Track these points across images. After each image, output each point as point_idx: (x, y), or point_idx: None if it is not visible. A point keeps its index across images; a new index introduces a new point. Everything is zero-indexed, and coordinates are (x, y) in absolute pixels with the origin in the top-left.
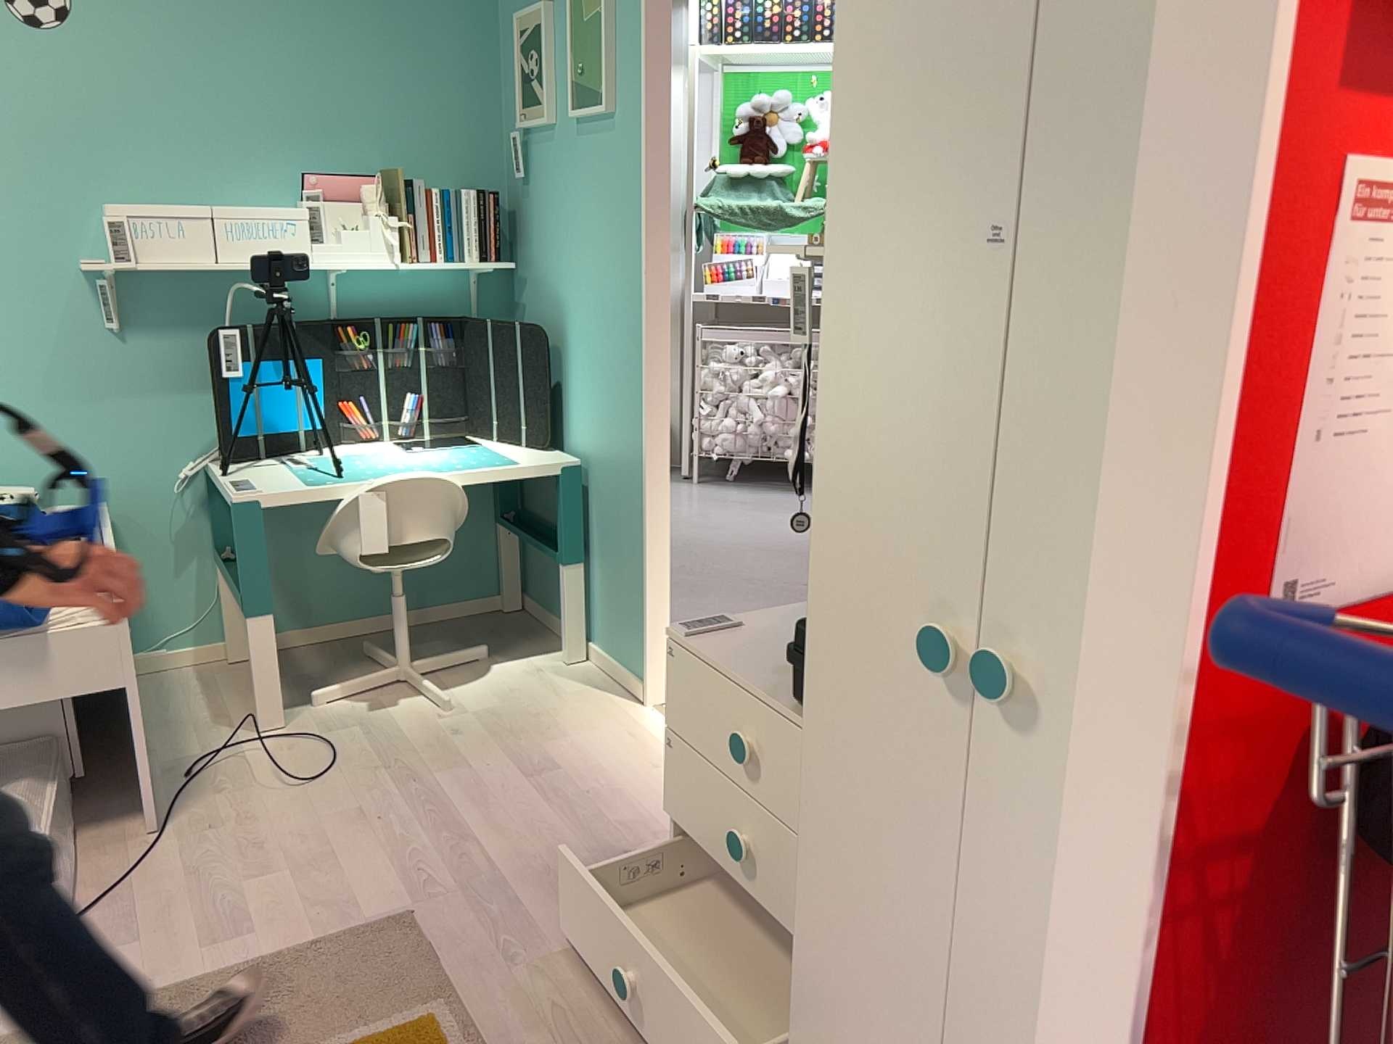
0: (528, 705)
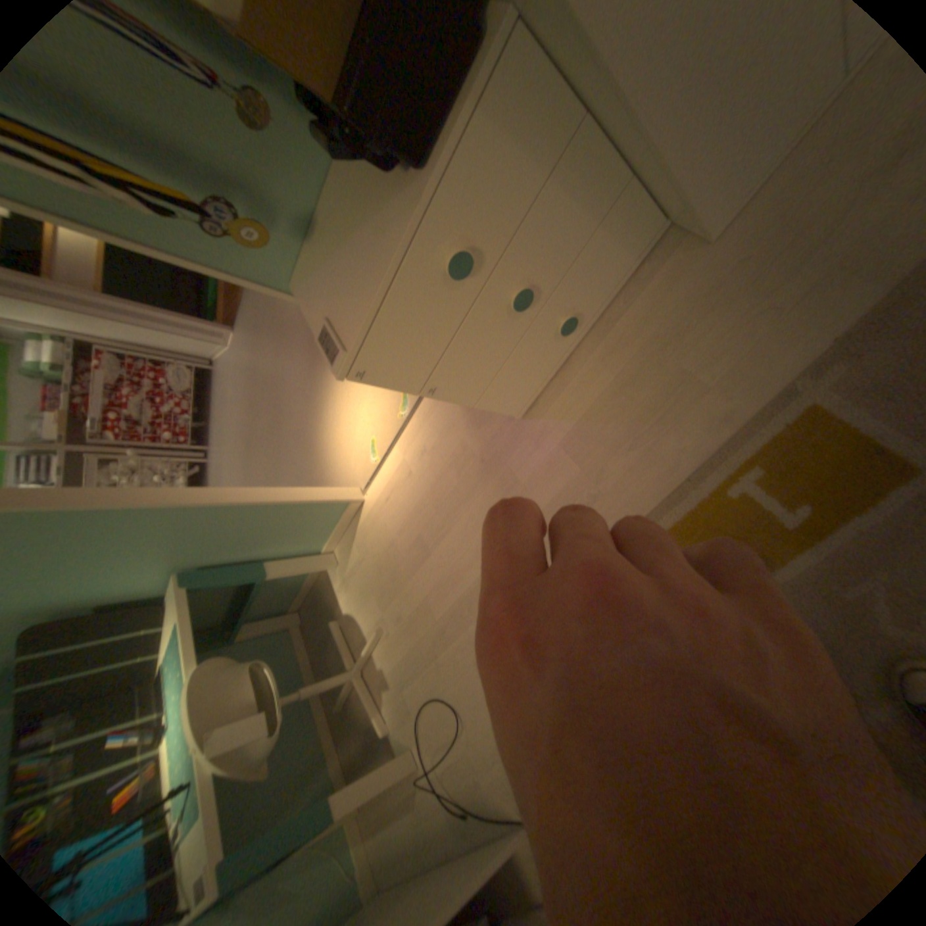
0: (371, 574)
